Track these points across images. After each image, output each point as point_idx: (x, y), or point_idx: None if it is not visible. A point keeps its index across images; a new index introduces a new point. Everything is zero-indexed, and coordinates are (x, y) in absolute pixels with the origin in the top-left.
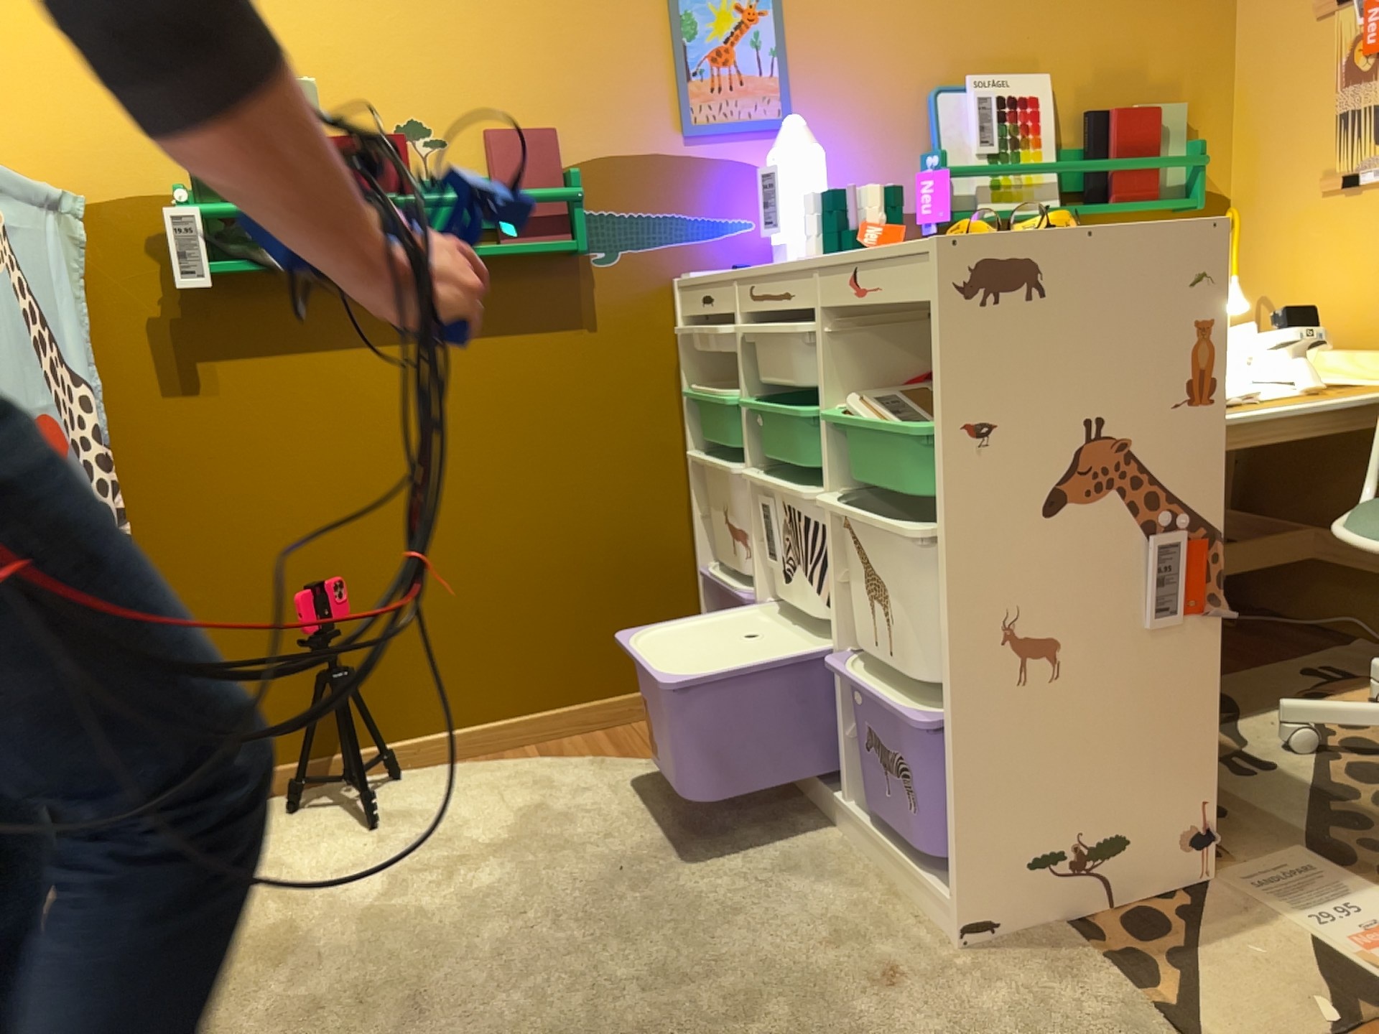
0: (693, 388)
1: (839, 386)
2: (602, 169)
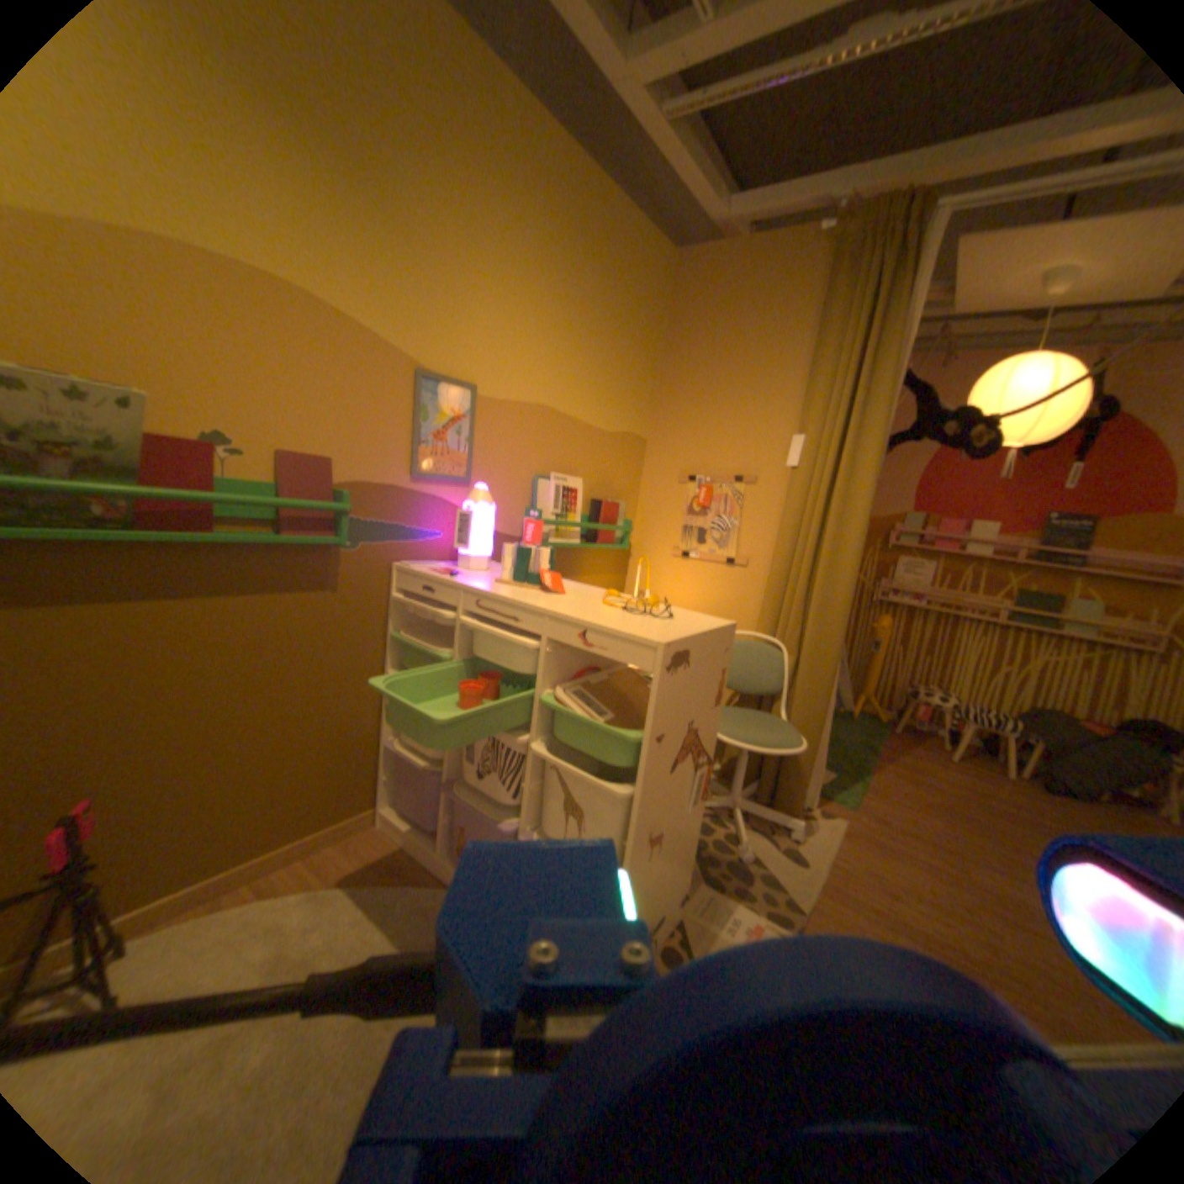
0: (397, 634)
1: (550, 680)
2: (359, 491)
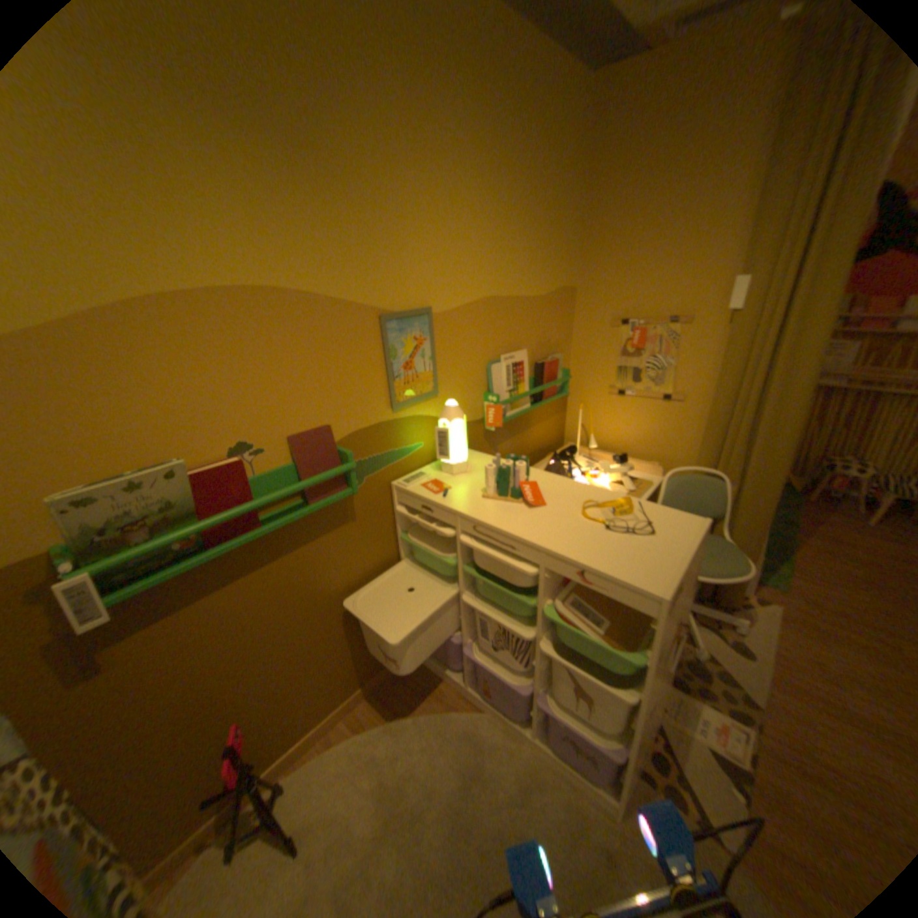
0: (404, 532)
1: (548, 592)
2: (355, 438)
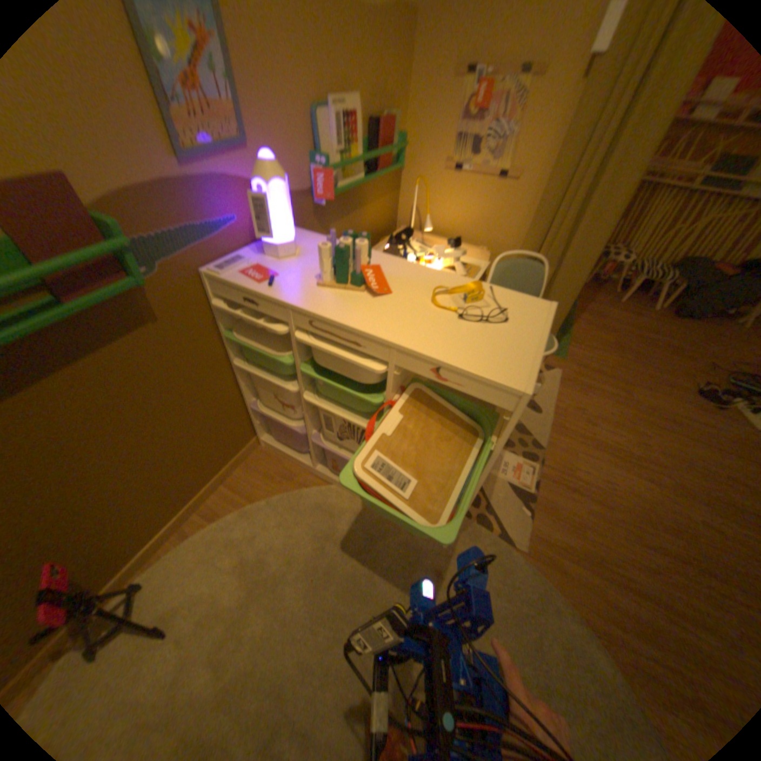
0: (228, 329)
1: (395, 386)
2: (120, 197)
